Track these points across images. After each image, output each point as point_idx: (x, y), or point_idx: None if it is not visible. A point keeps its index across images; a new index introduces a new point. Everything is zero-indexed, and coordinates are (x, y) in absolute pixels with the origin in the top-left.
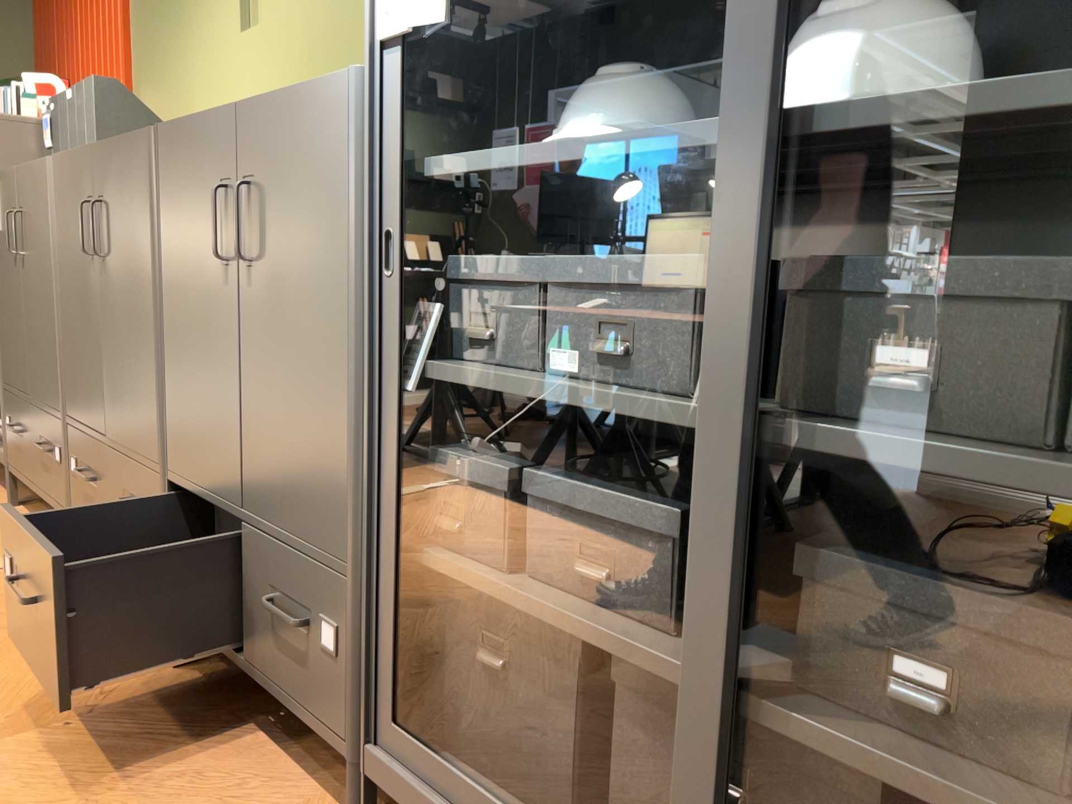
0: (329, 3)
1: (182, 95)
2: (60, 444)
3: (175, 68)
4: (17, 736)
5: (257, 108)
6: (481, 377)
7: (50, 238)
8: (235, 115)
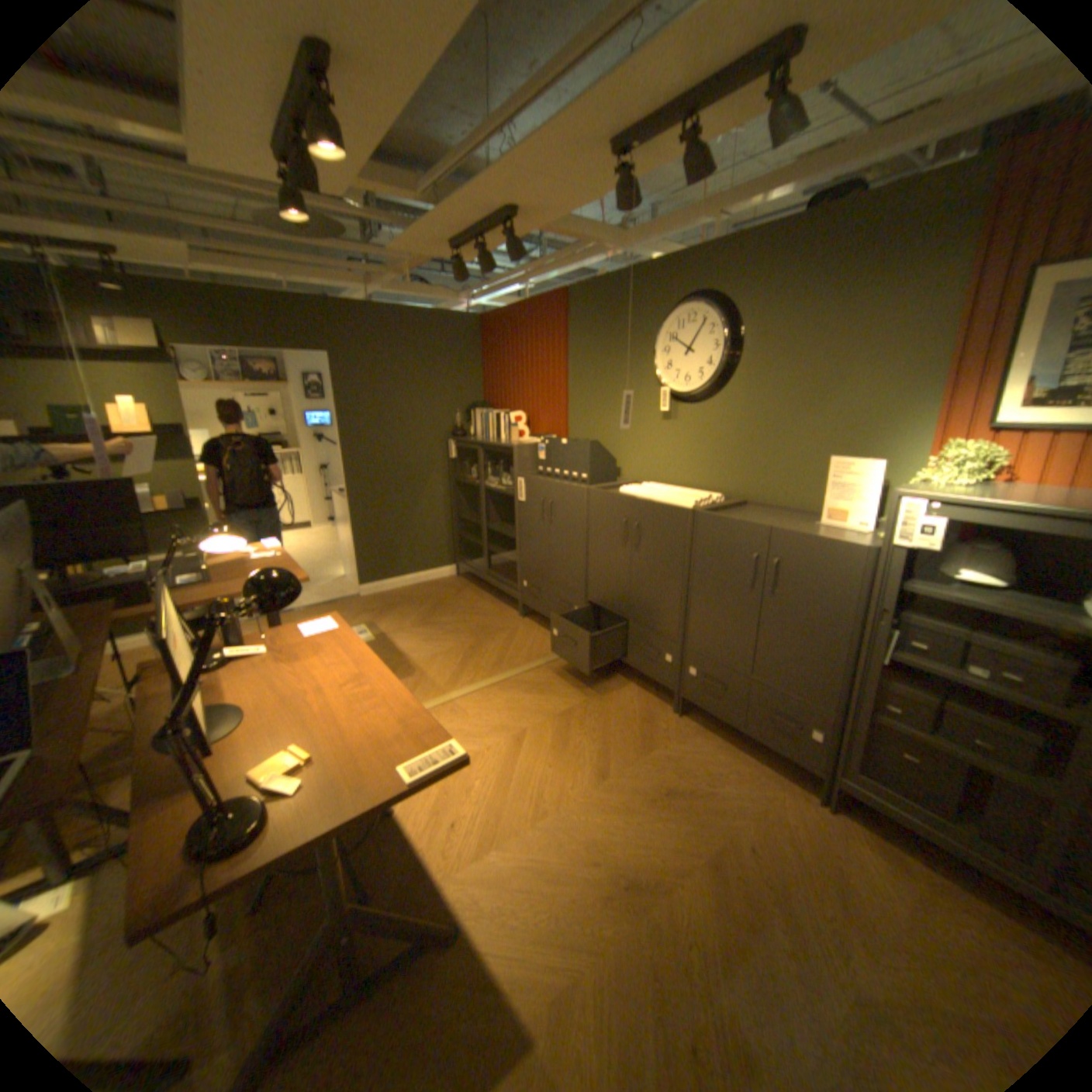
0: (735, 425)
1: (610, 435)
2: (579, 606)
3: (605, 421)
4: (651, 750)
5: (790, 535)
6: (928, 669)
7: (581, 521)
8: (770, 531)
